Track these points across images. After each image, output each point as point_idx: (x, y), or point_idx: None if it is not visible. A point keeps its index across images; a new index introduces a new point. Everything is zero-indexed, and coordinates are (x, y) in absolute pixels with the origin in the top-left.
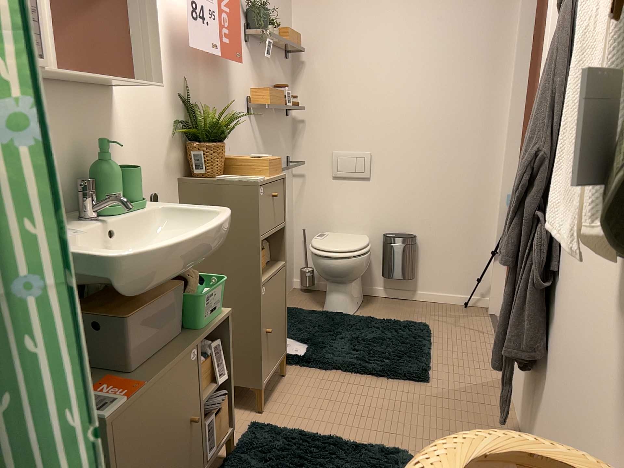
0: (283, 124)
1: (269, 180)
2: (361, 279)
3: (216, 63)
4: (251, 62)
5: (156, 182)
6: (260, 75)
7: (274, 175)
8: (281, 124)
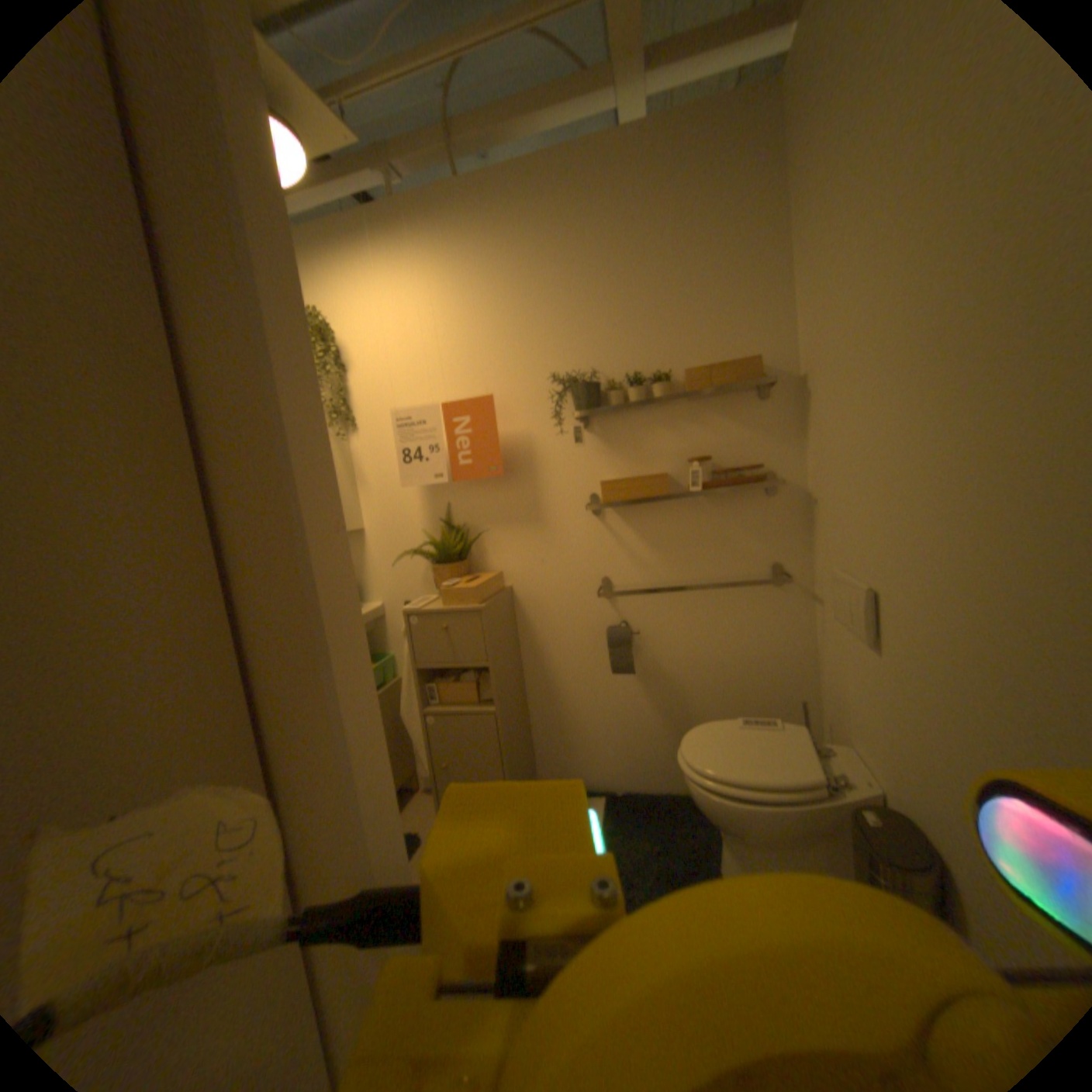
0: (753, 507)
1: (431, 610)
2: (849, 875)
3: (508, 471)
4: (602, 444)
5: (412, 591)
6: (636, 453)
7: (453, 605)
8: (737, 509)
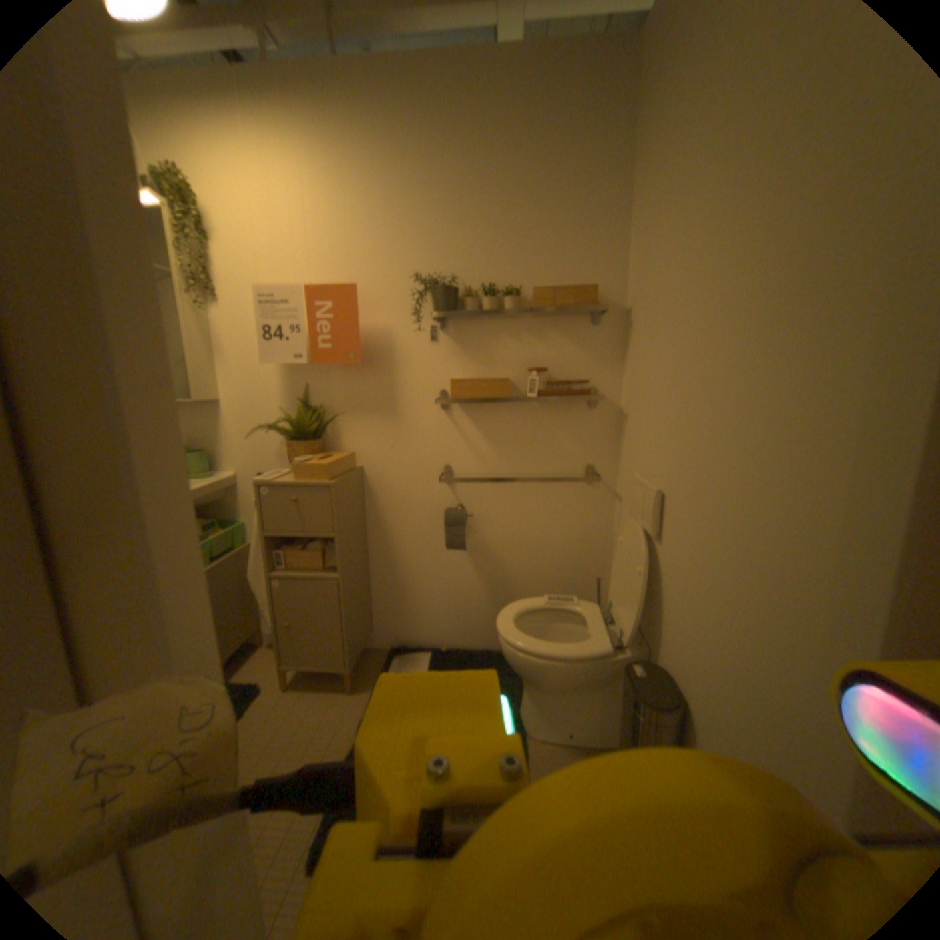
0: (576, 416)
1: (283, 482)
2: (616, 712)
3: (366, 359)
4: (455, 345)
5: (266, 463)
6: (484, 357)
7: (304, 479)
8: (563, 416)
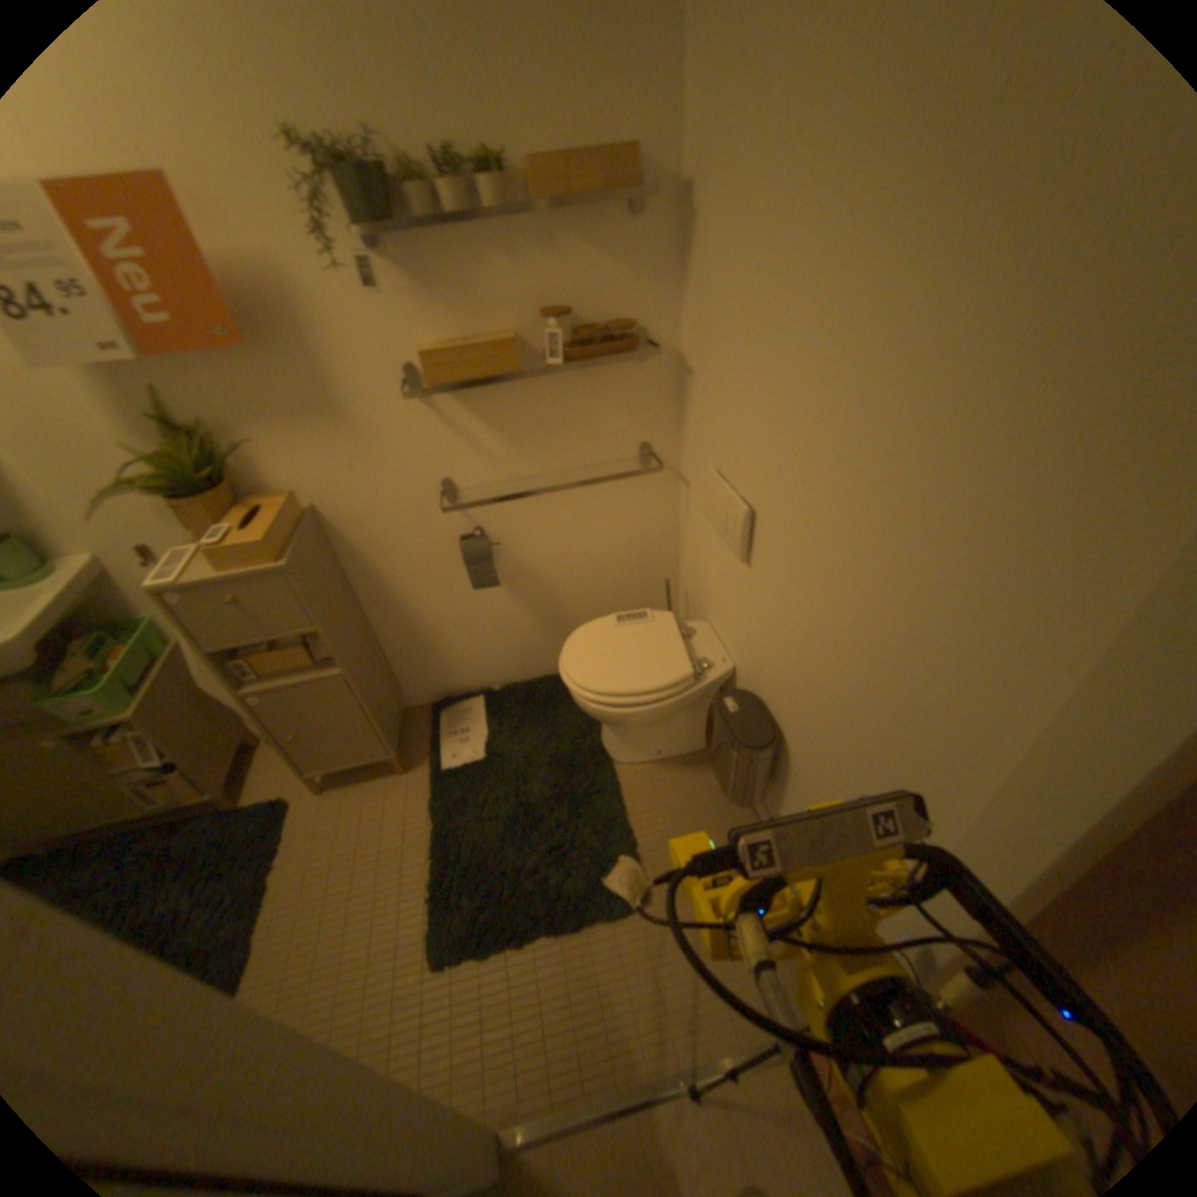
0: (616, 380)
1: (195, 585)
2: (698, 722)
3: (244, 329)
4: (404, 283)
5: (137, 533)
6: (459, 300)
7: (229, 571)
8: (598, 383)
